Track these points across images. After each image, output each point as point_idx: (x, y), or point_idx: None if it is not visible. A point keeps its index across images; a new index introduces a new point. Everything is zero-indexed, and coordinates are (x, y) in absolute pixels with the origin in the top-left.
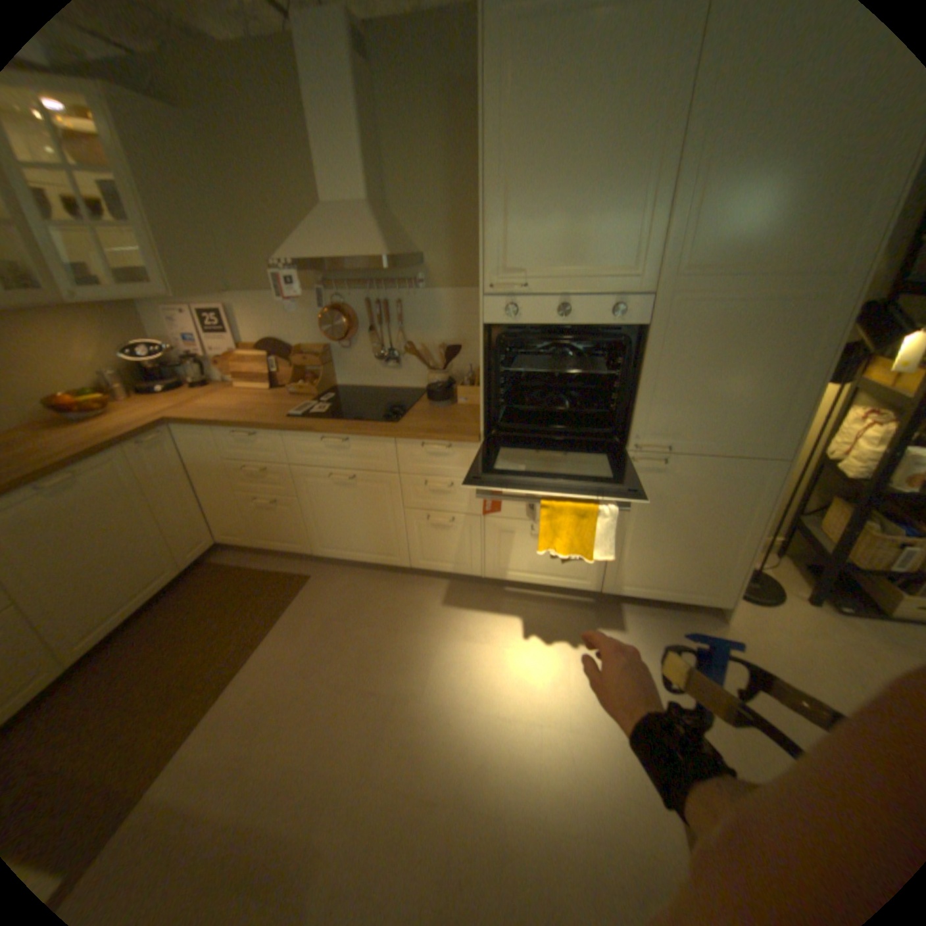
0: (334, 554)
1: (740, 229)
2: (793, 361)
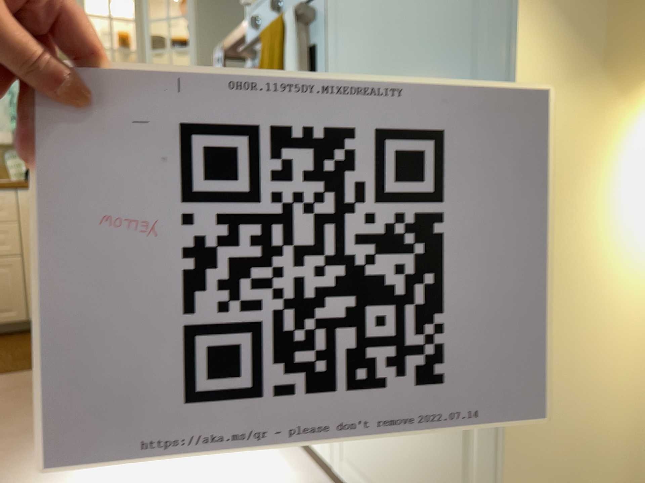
0: None
1: None
2: None
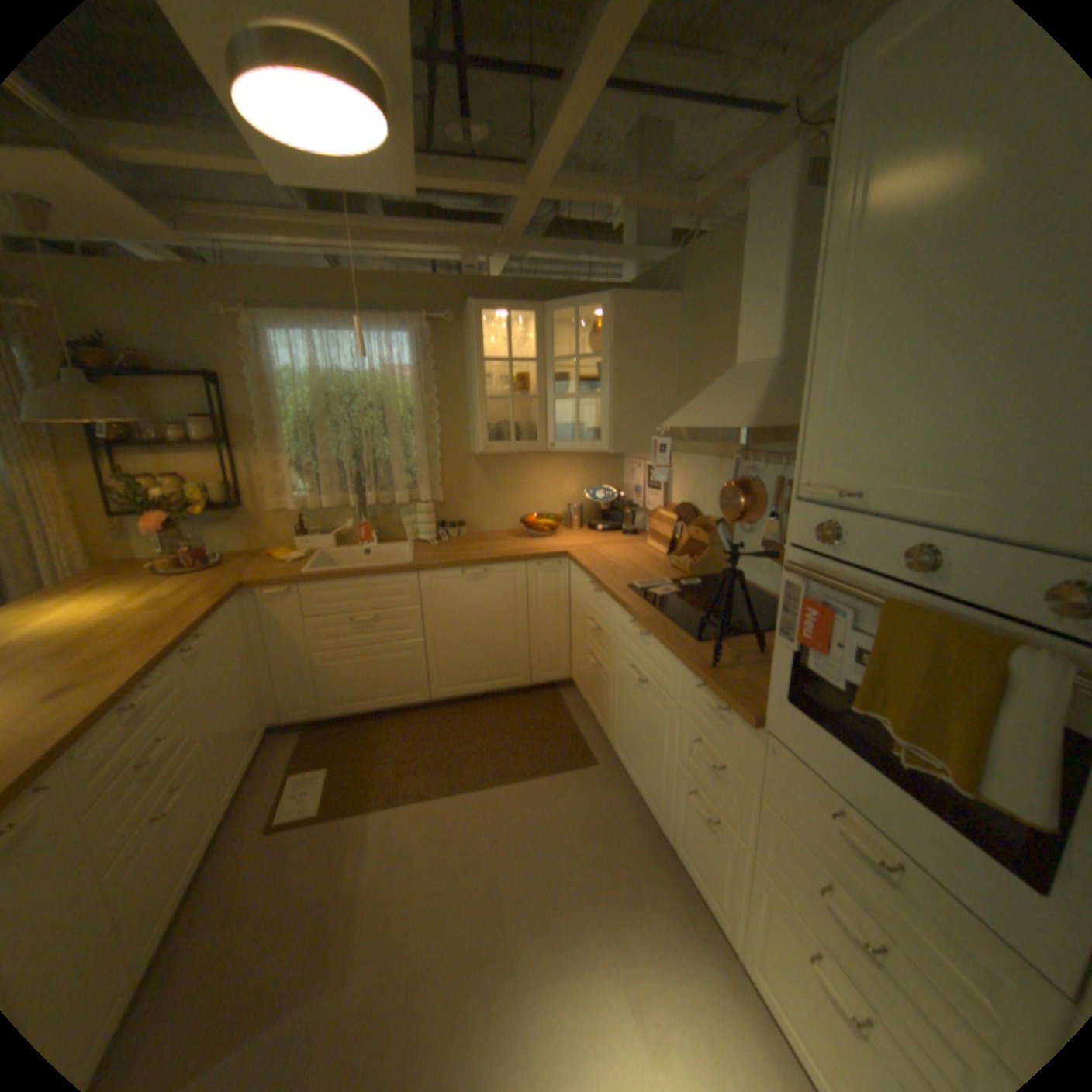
0: (622, 761)
1: None
2: None
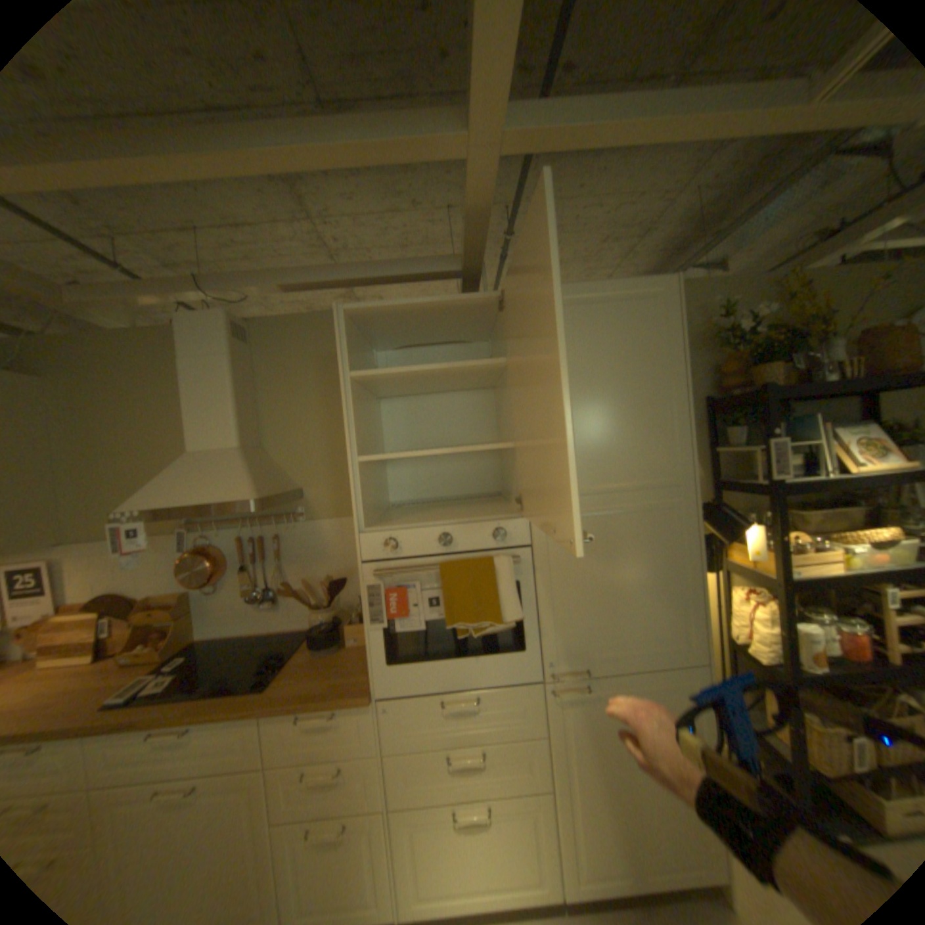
0: None
1: (584, 459)
2: (669, 564)
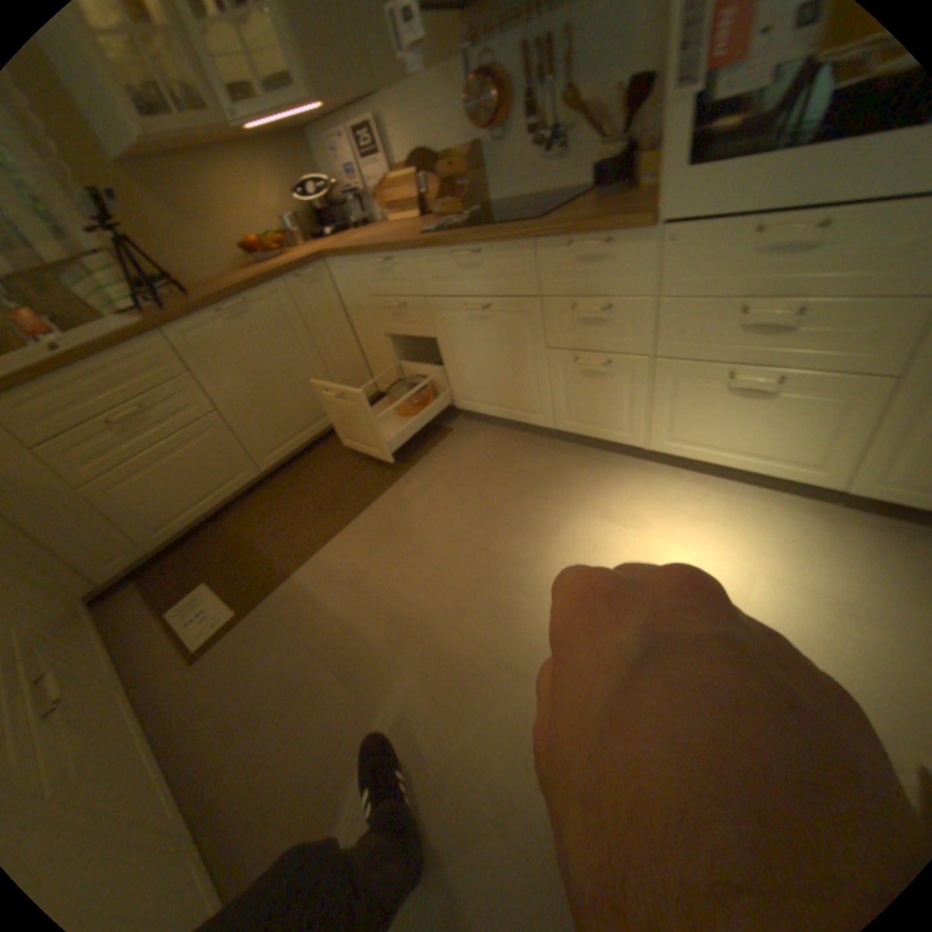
0: (474, 407)
1: None
2: None
